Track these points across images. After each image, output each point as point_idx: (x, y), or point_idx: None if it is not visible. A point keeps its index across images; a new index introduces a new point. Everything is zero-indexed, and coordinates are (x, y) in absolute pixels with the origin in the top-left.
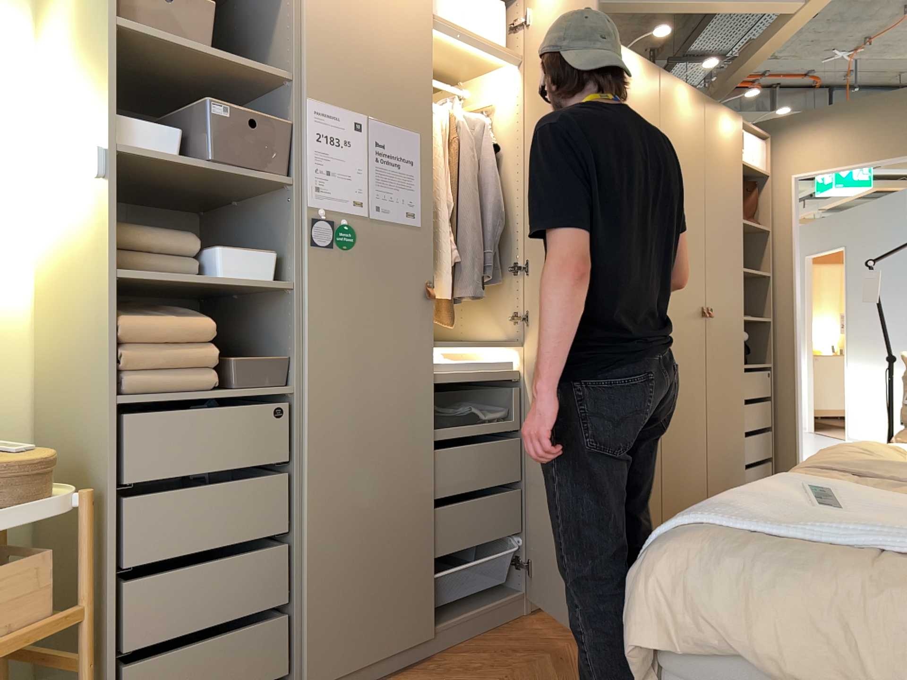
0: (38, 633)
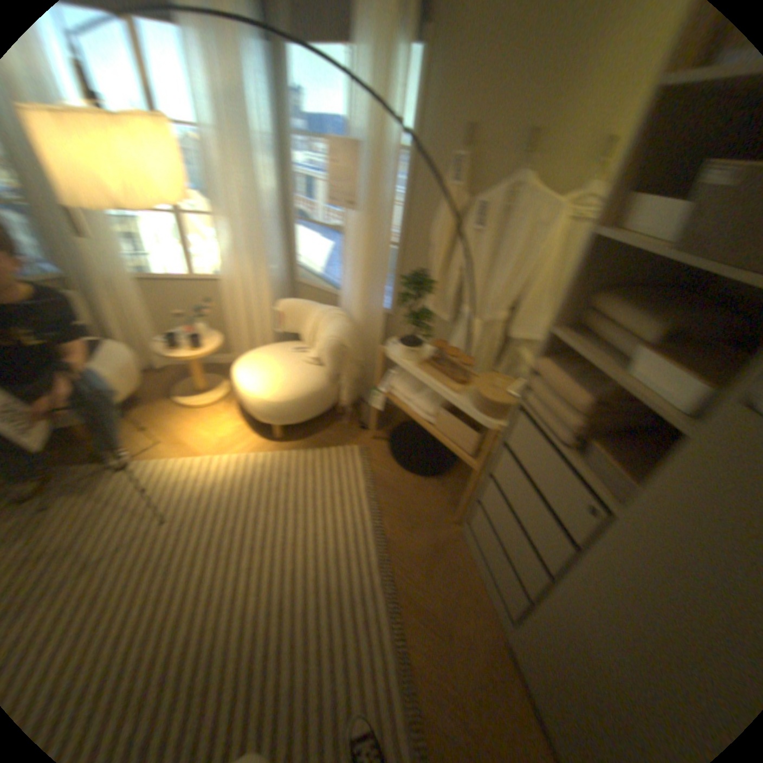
0: (458, 454)
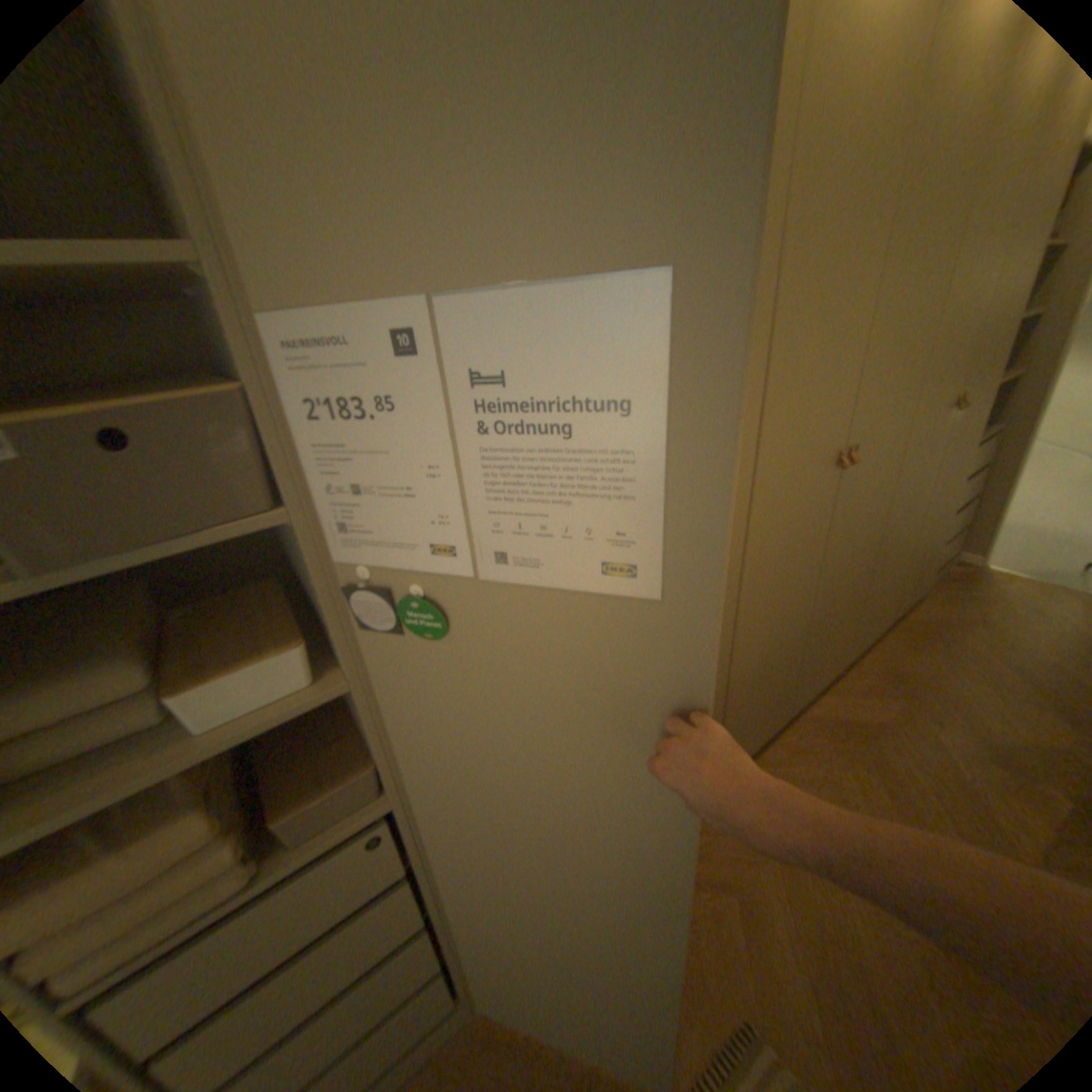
0: None
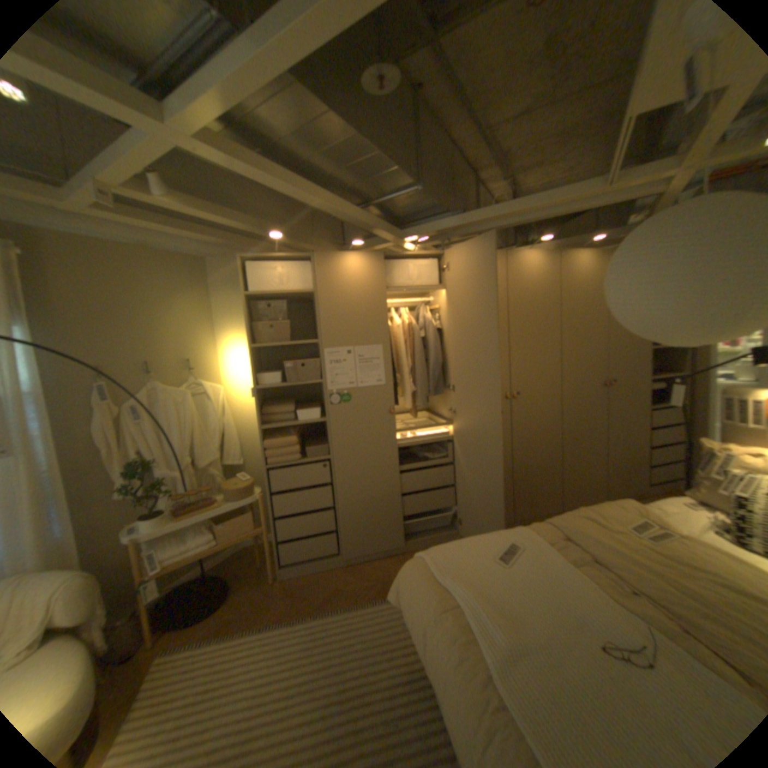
0: (249, 535)
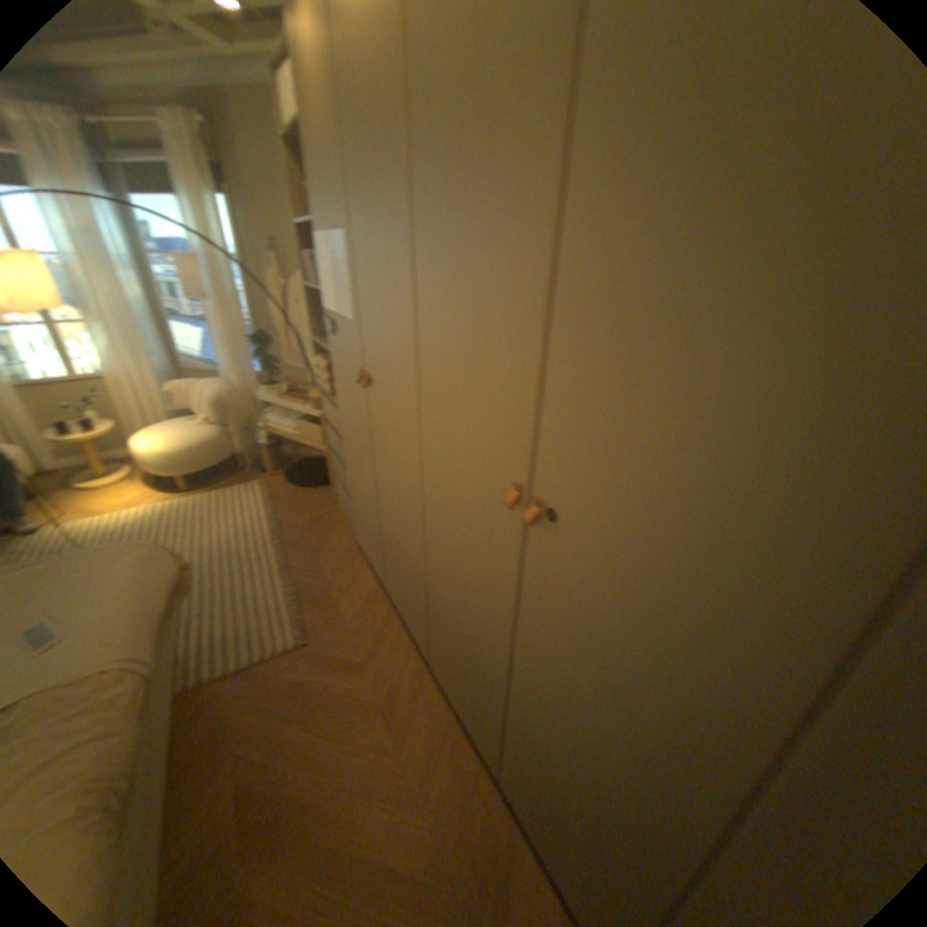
0: (313, 447)
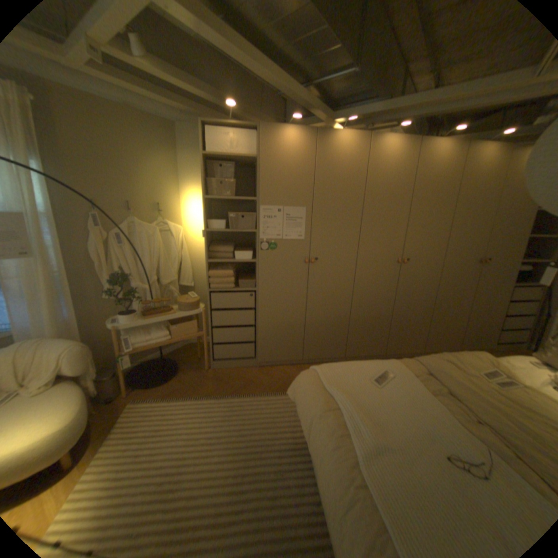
0: (193, 336)
